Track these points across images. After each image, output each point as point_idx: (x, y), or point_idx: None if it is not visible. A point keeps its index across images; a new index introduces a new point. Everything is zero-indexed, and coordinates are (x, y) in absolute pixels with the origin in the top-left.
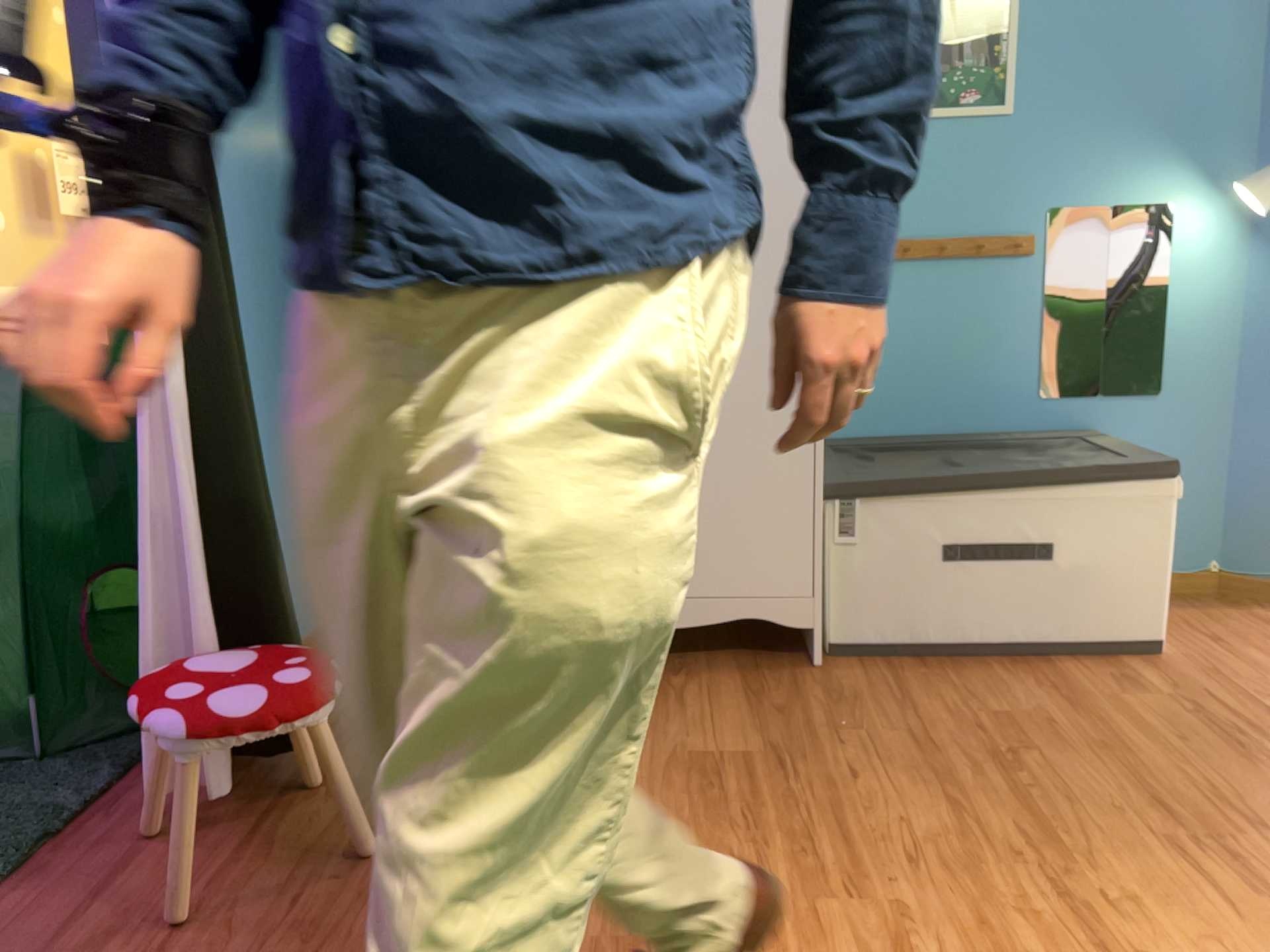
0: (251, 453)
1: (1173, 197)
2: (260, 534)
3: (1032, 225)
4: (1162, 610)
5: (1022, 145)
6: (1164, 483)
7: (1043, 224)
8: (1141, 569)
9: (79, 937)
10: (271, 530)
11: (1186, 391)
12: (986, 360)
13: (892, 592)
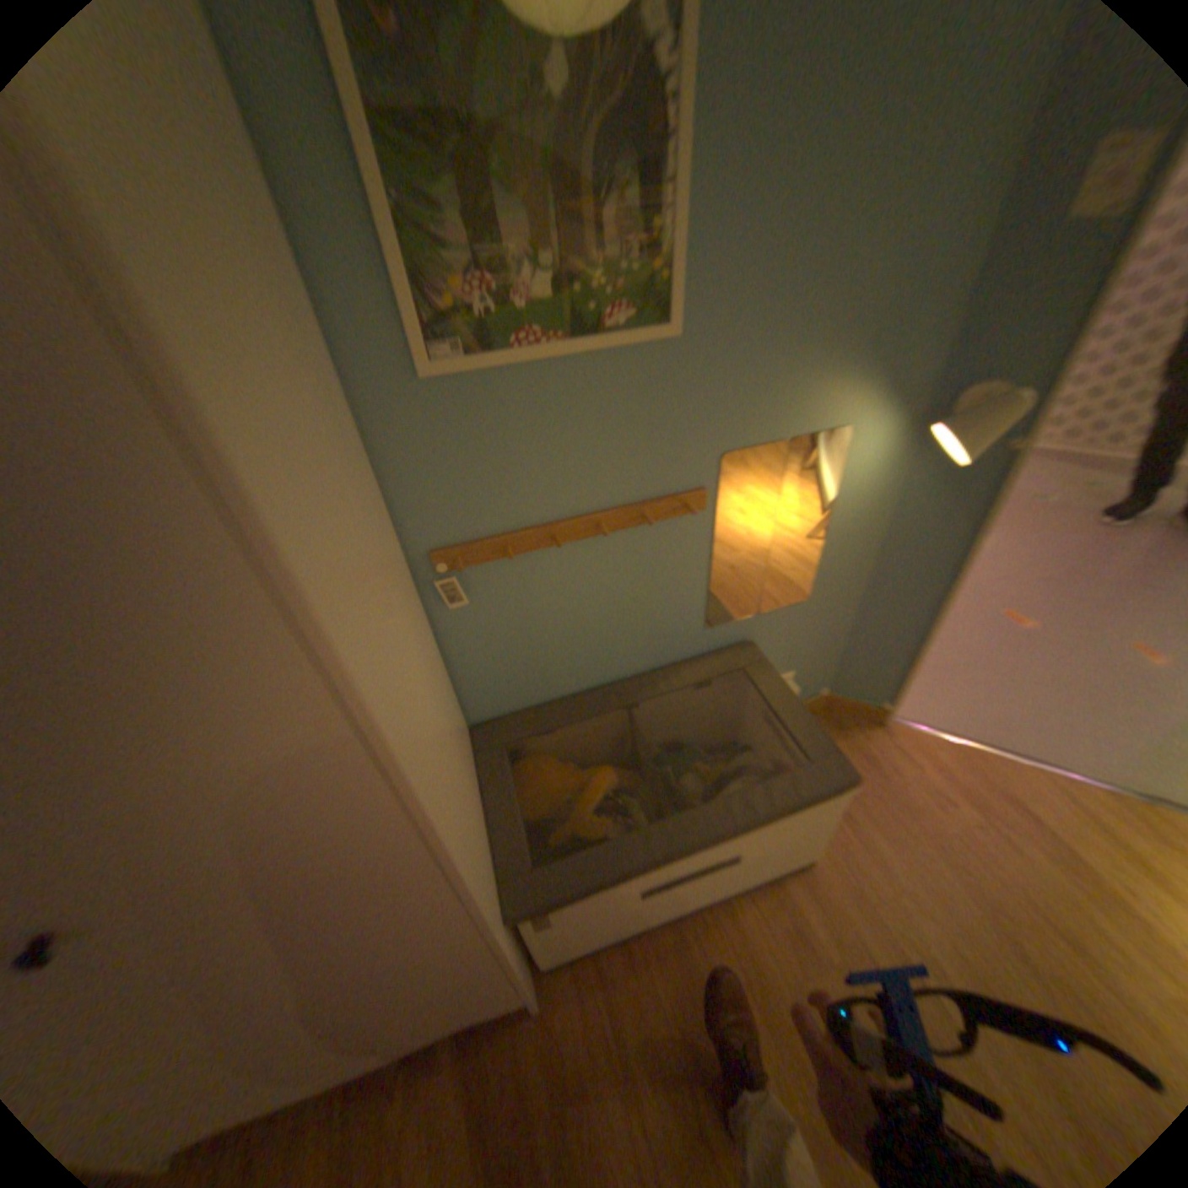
0: None
1: (855, 417)
2: None
3: (703, 476)
4: (822, 849)
5: (693, 378)
6: (846, 798)
7: (715, 473)
8: (812, 840)
9: None
10: None
11: (829, 590)
12: (654, 613)
13: (596, 934)
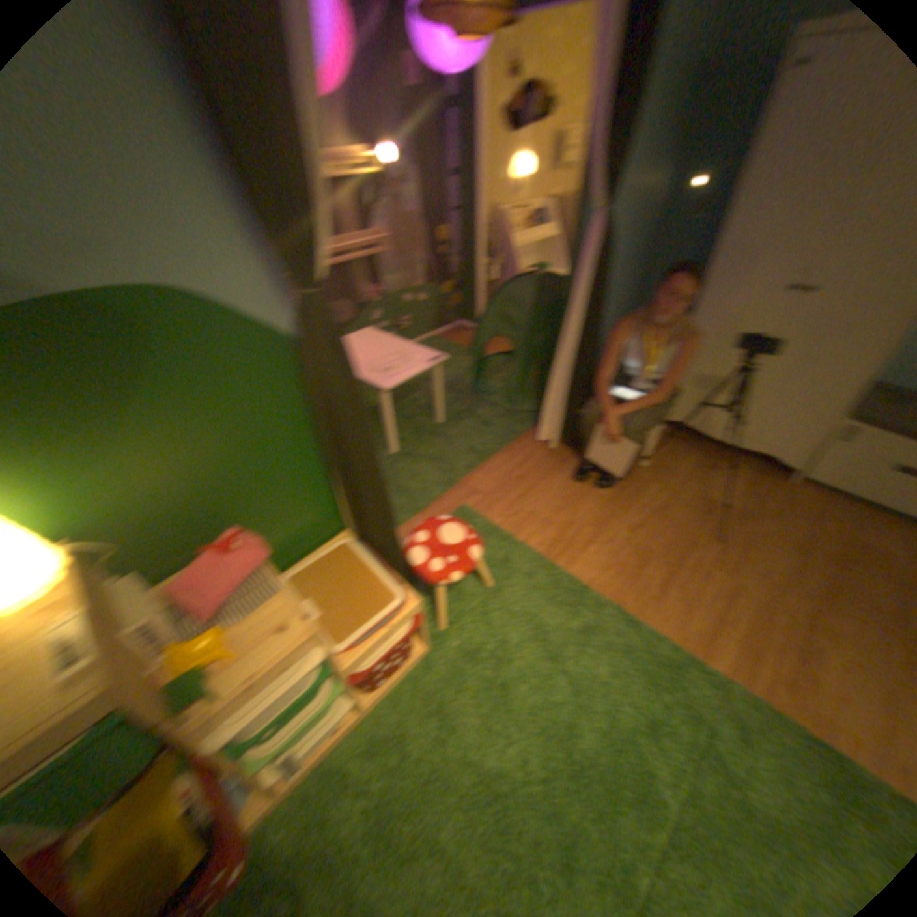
0: (595, 355)
1: None
2: (590, 380)
3: None
4: None
5: None
6: None
7: None
8: None
9: (518, 476)
10: (594, 378)
11: None
12: None
13: (851, 472)
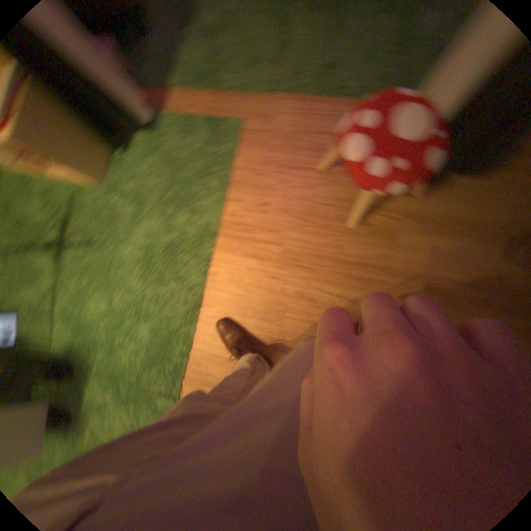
0: None
1: None
2: None
3: None
4: None
5: None
6: None
7: None
8: None
9: (317, 147)
10: None
11: None
12: None
13: None
